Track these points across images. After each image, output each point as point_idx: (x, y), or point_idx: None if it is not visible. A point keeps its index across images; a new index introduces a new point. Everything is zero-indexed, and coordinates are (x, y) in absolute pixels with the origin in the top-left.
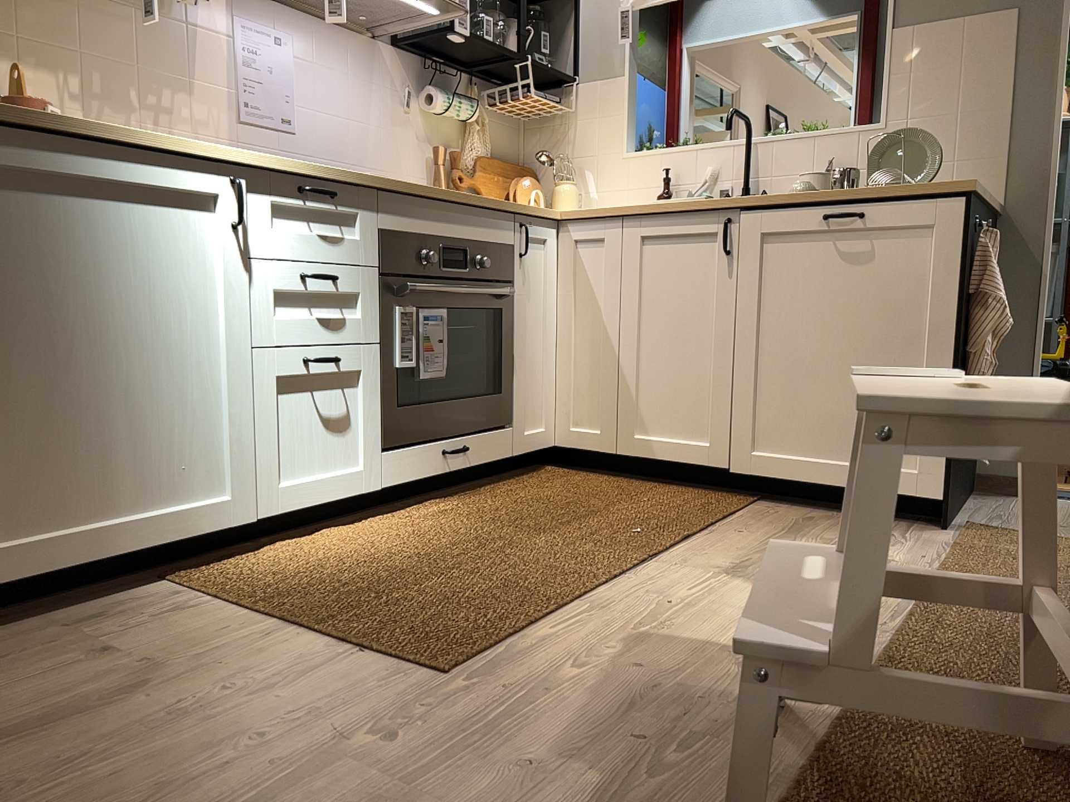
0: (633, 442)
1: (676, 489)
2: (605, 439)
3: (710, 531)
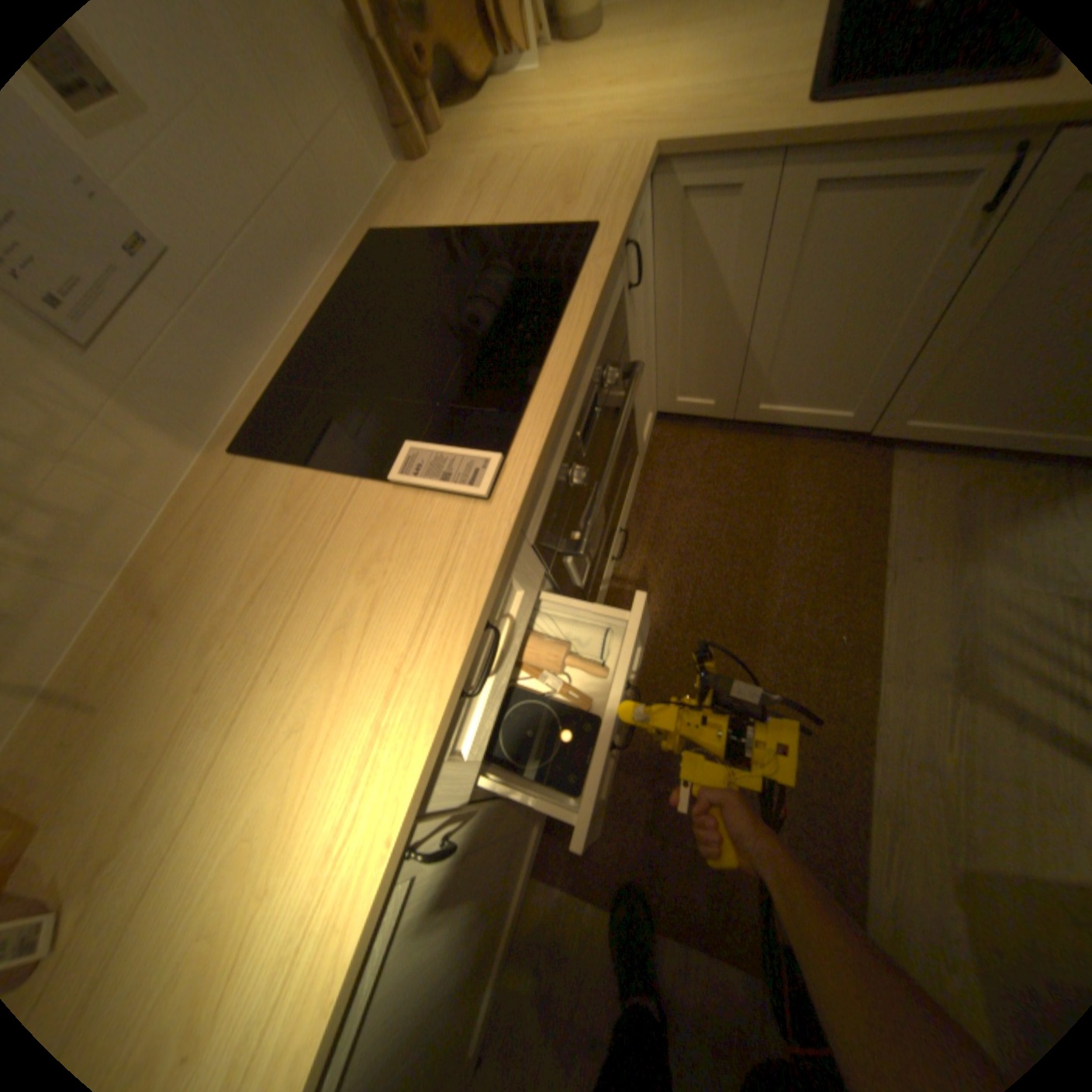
0: (753, 412)
1: (797, 444)
2: (718, 409)
3: (899, 583)
